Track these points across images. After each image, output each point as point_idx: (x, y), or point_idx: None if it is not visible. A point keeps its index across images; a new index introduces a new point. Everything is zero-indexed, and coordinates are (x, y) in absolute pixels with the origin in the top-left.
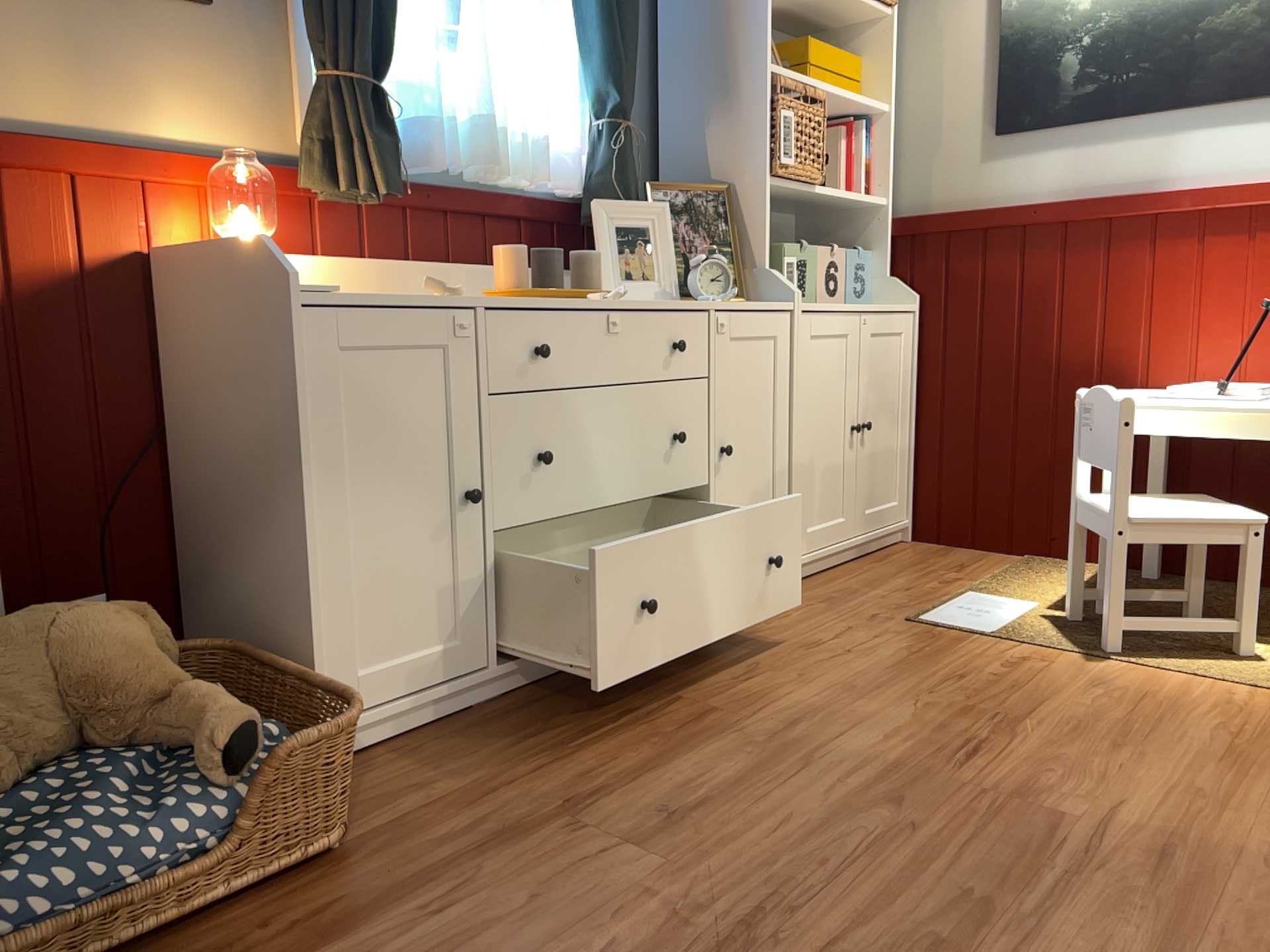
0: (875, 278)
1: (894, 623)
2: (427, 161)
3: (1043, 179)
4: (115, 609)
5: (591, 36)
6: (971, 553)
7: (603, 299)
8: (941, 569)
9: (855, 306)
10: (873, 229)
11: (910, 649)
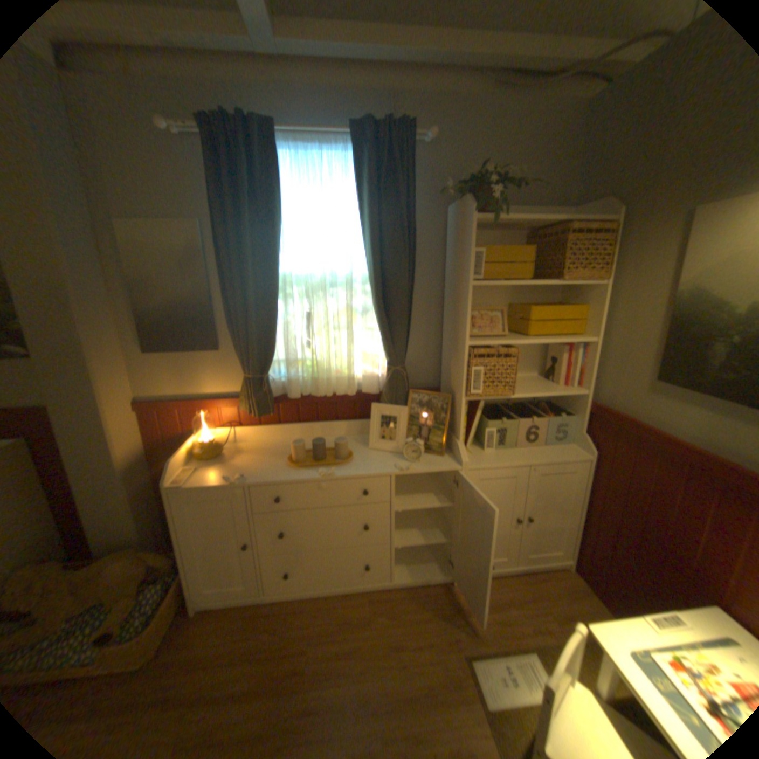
0: (577, 431)
1: (457, 659)
2: (290, 396)
3: (687, 424)
4: (132, 561)
5: (379, 331)
6: (597, 610)
7: (320, 476)
8: (553, 618)
9: (530, 461)
10: (580, 405)
11: (431, 692)
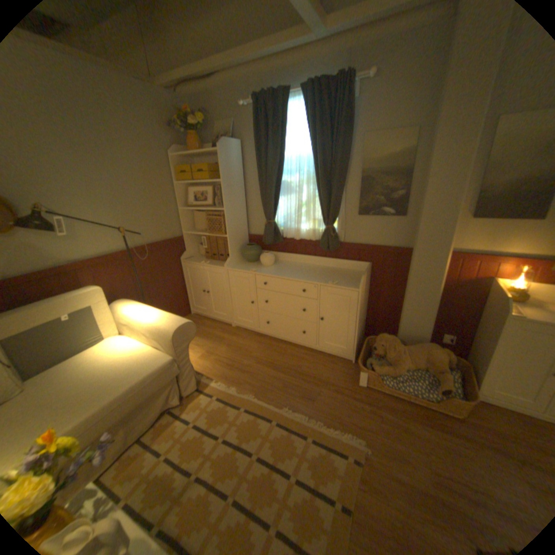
0: None
1: None
2: None
3: None
4: (444, 352)
5: None
6: None
7: None
8: None
9: None
10: None
11: None
